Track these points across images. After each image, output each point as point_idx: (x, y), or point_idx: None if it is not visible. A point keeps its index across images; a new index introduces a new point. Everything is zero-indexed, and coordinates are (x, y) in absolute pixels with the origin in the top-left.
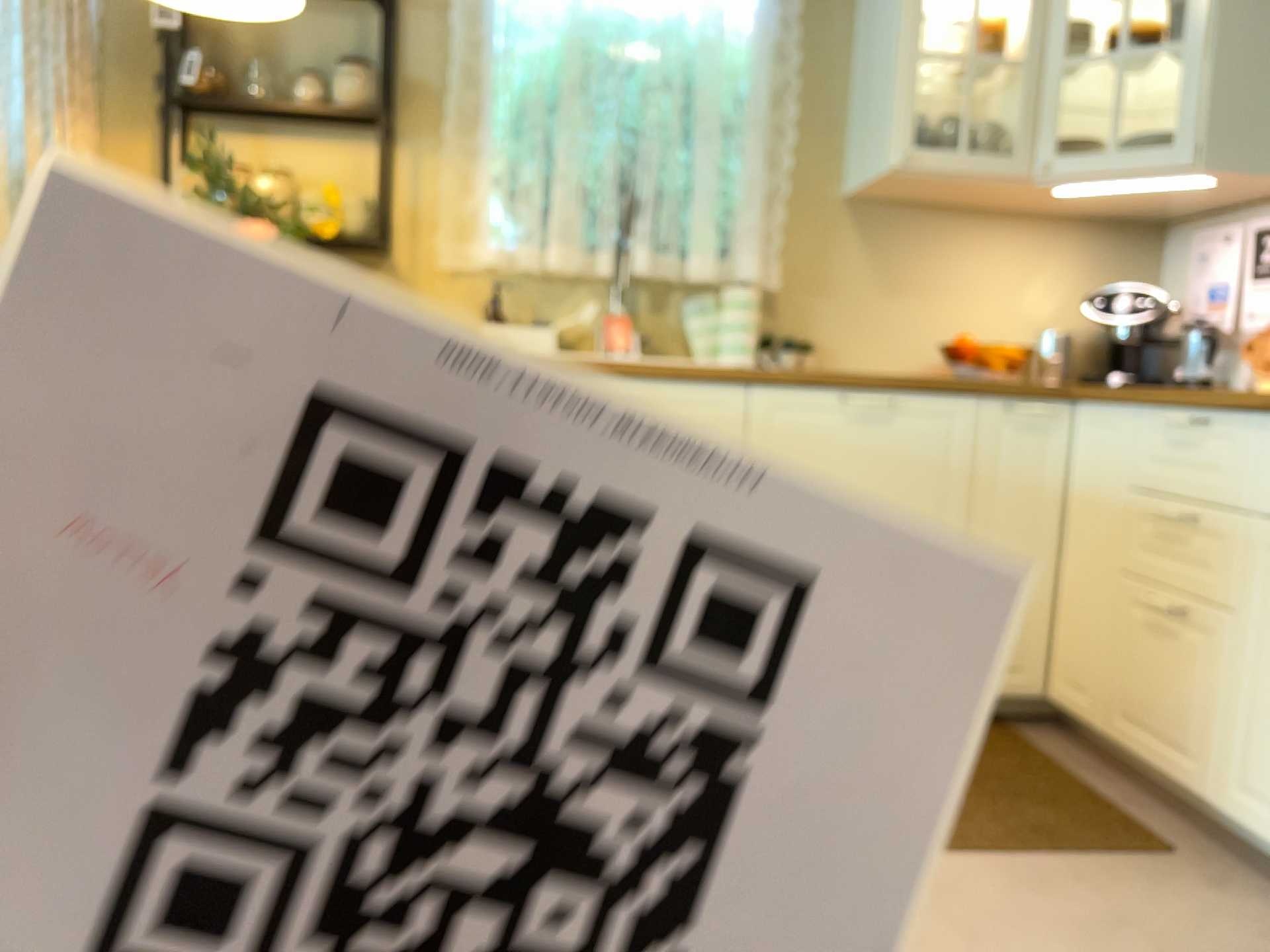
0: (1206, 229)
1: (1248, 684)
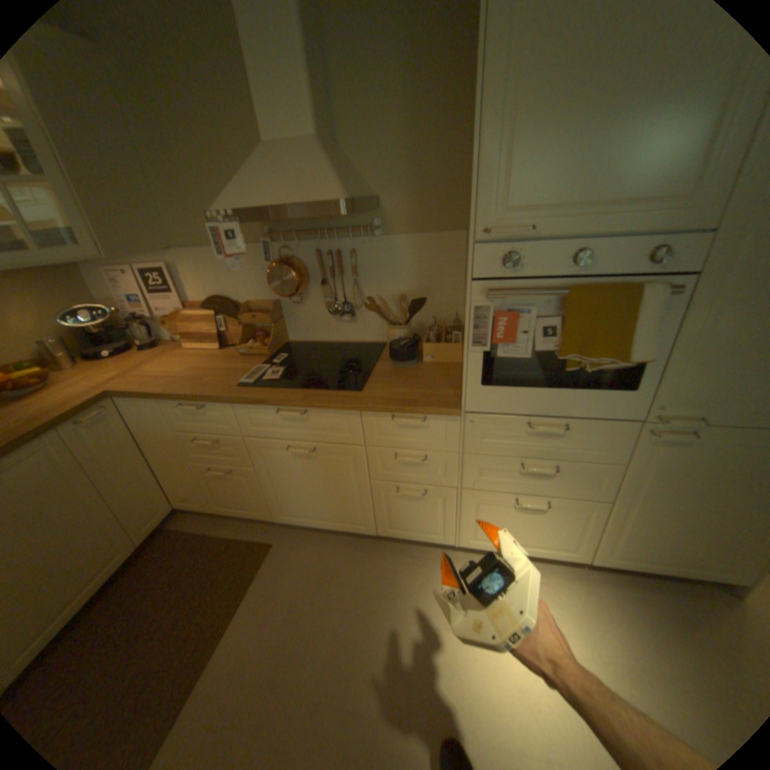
0: (100, 264)
1: (266, 487)
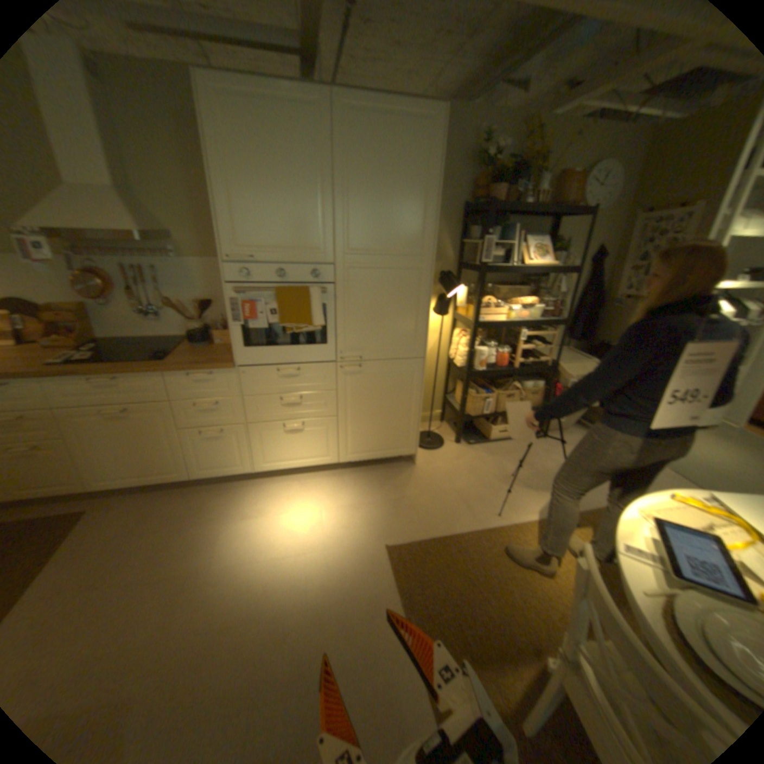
0: None
1: (74, 456)
